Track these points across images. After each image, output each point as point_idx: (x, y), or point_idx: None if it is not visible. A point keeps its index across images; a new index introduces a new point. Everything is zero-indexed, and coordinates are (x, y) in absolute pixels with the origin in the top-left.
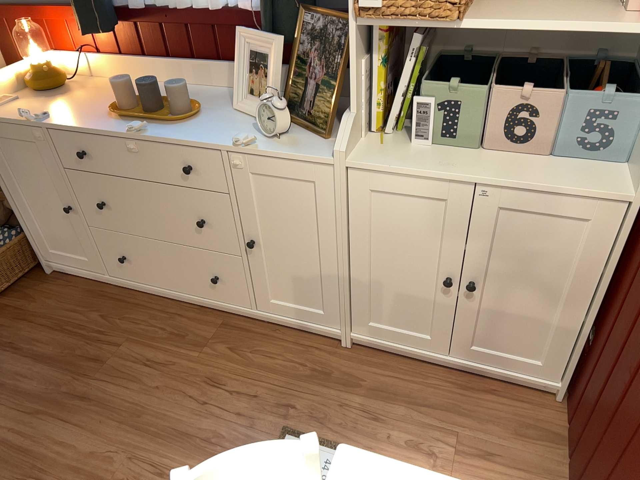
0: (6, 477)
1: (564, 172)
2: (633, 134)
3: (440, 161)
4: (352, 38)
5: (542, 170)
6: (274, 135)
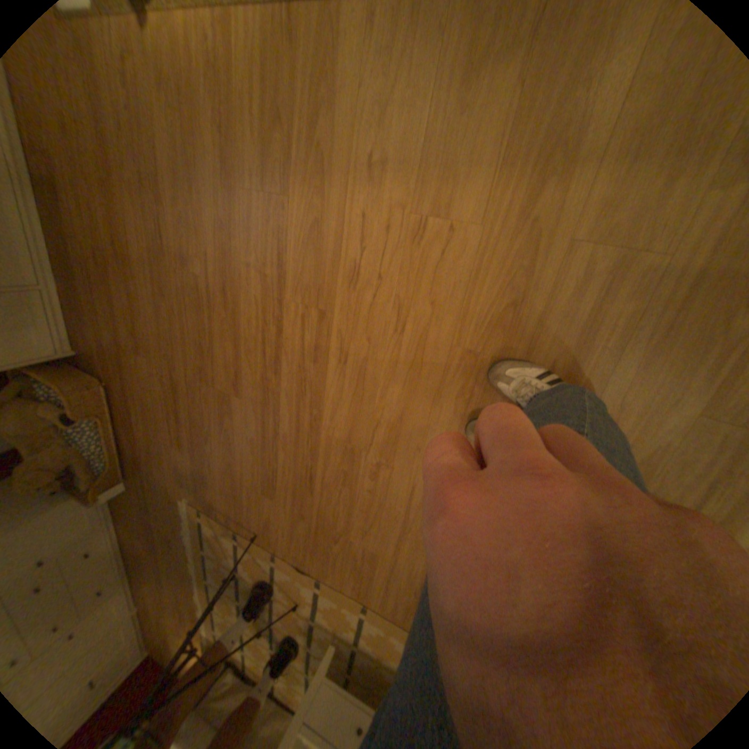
0: (162, 267)
1: None
2: None
3: None
4: None
5: None
6: None
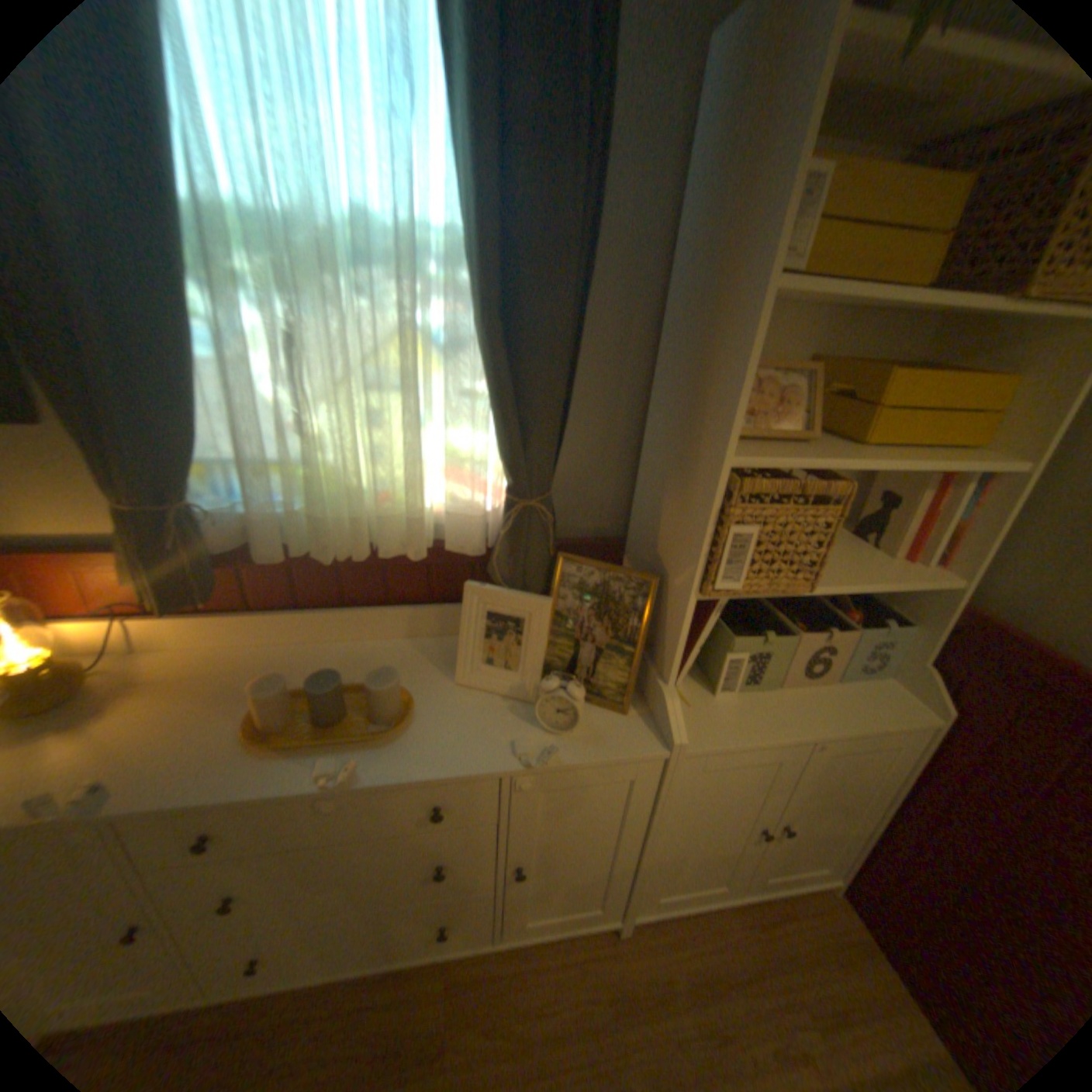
0: None
1: (872, 700)
2: (914, 655)
3: (767, 715)
4: (686, 607)
5: (855, 703)
6: (567, 730)
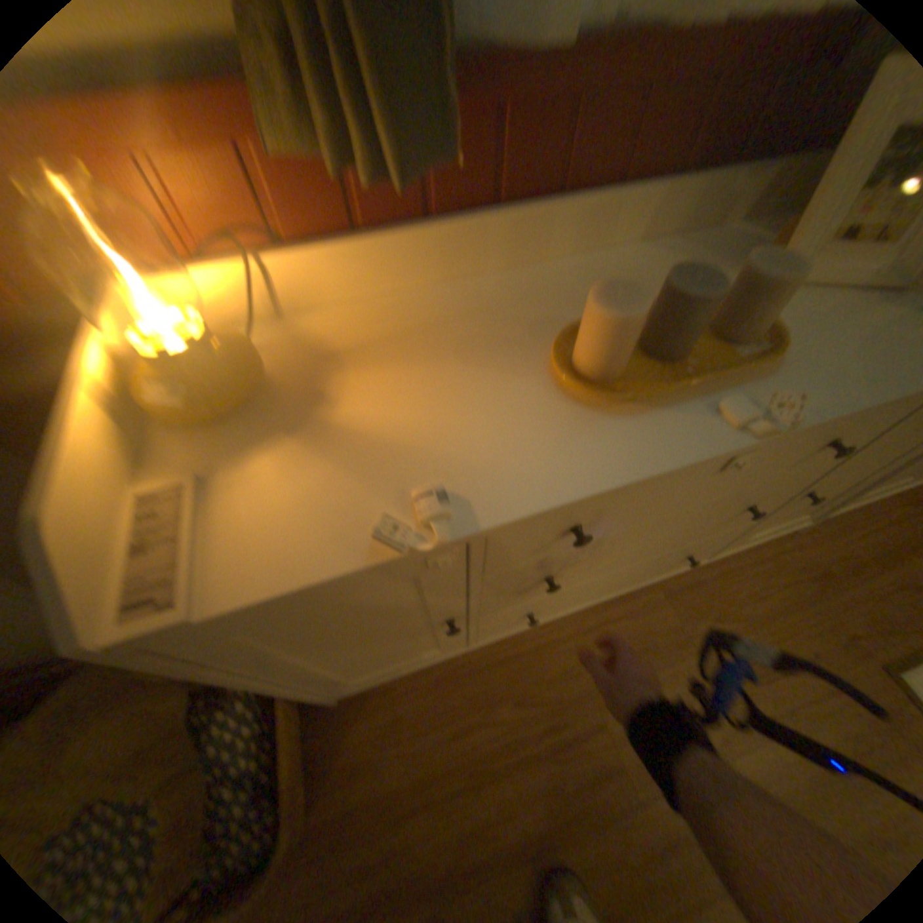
0: None
1: None
2: None
3: None
4: None
5: None
6: None
